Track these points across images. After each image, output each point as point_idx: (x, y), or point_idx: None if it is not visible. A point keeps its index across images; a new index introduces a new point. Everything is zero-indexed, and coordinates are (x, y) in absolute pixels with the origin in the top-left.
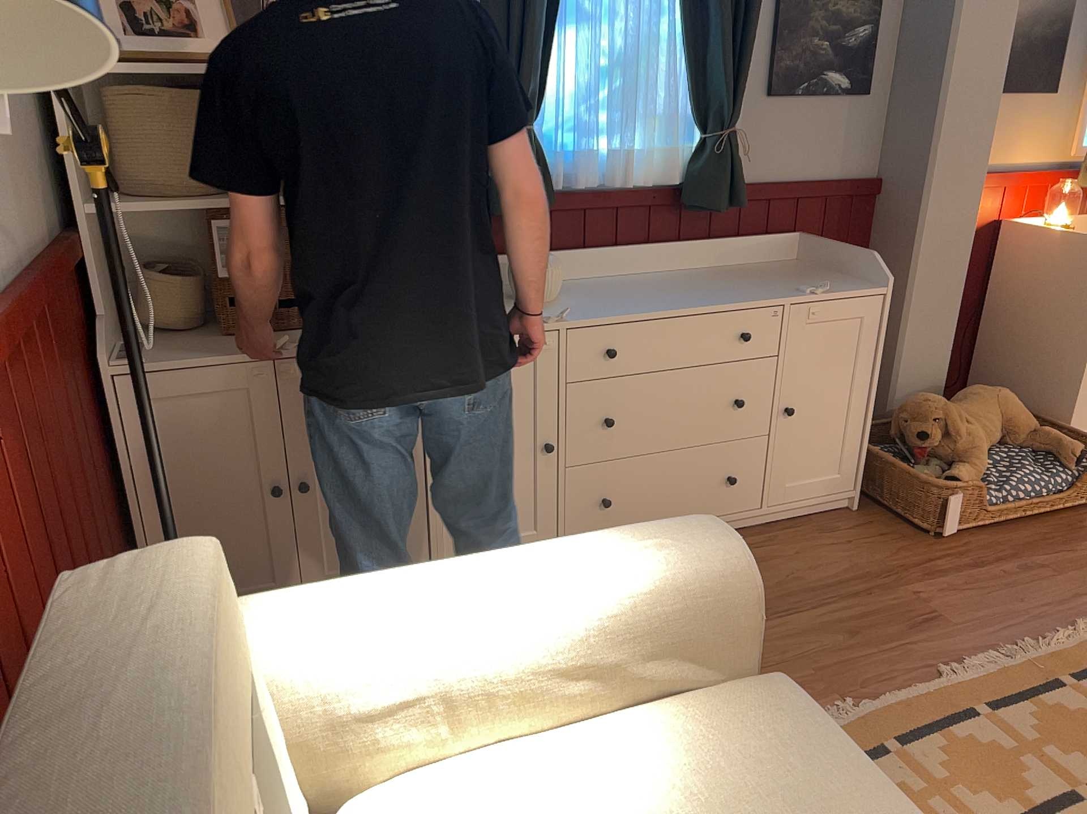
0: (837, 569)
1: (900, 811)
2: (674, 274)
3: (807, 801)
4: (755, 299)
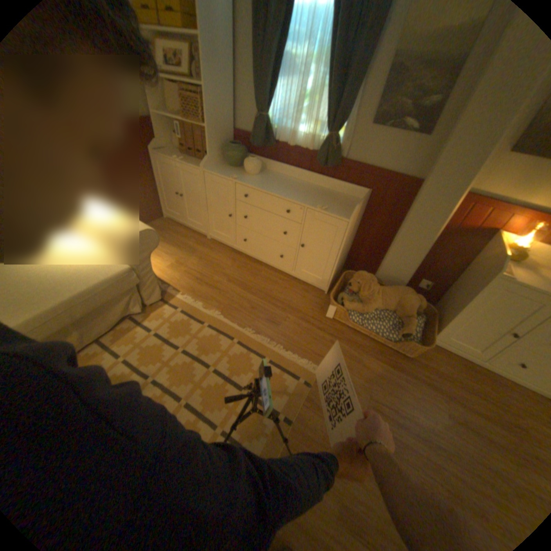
0: (283, 298)
1: (82, 290)
2: (308, 186)
3: (79, 276)
4: (297, 201)
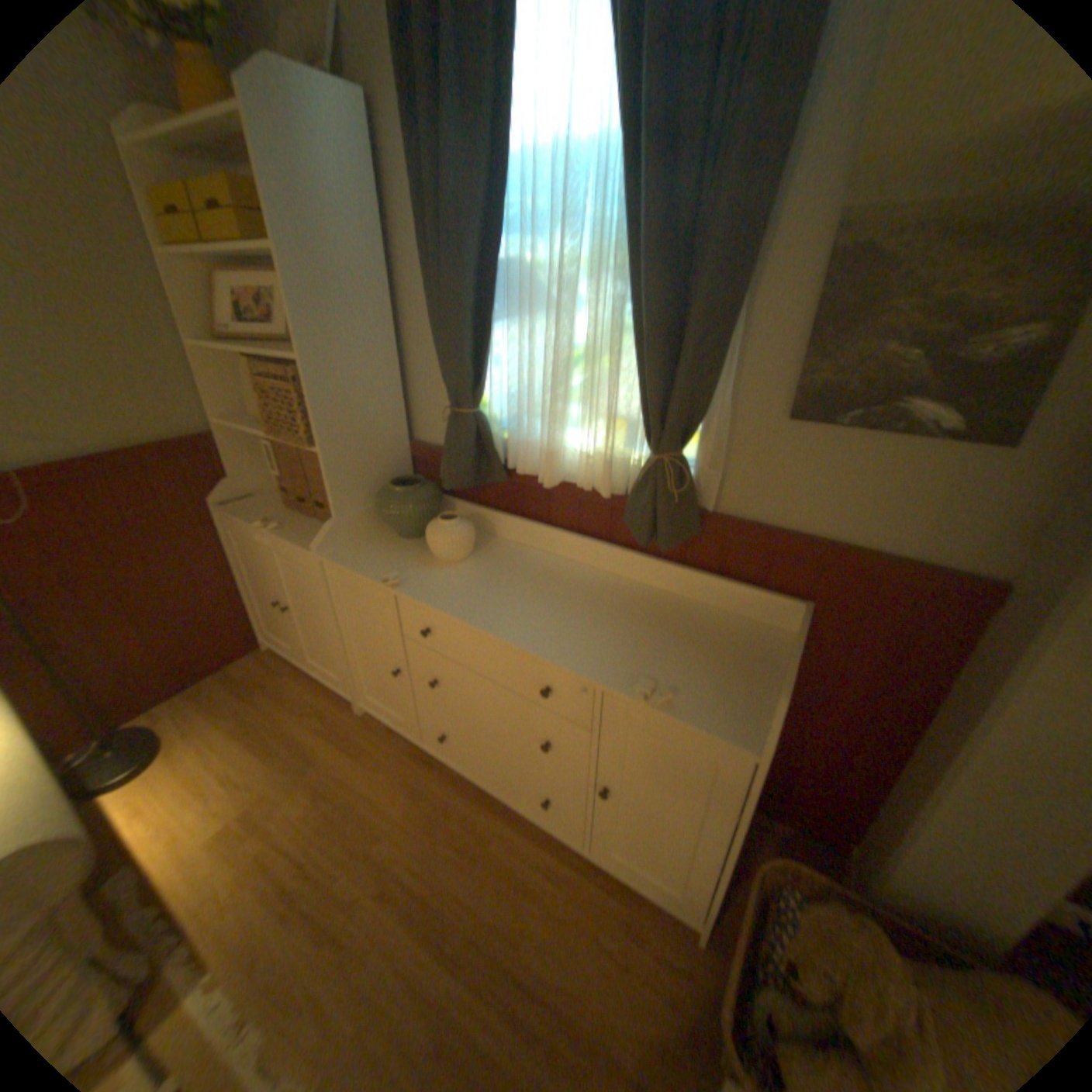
0: (555, 983)
1: None
2: (611, 585)
3: None
4: (570, 664)
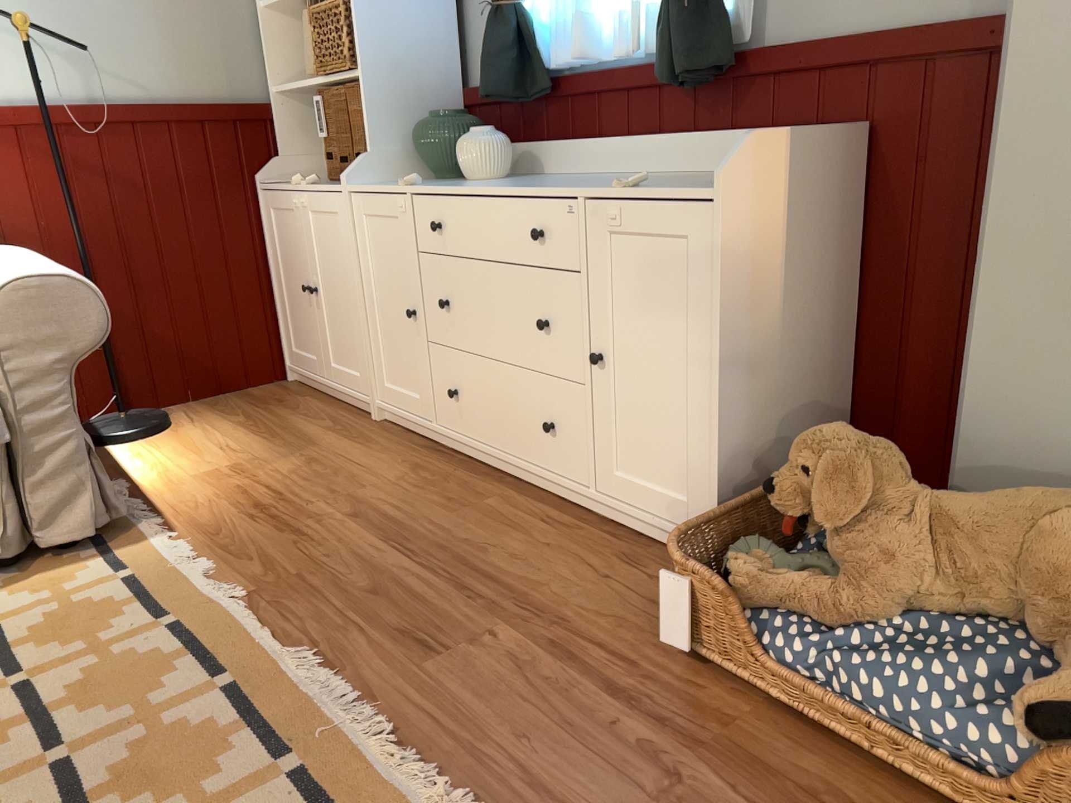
0: (519, 573)
1: None
2: (649, 176)
3: None
4: (559, 189)
